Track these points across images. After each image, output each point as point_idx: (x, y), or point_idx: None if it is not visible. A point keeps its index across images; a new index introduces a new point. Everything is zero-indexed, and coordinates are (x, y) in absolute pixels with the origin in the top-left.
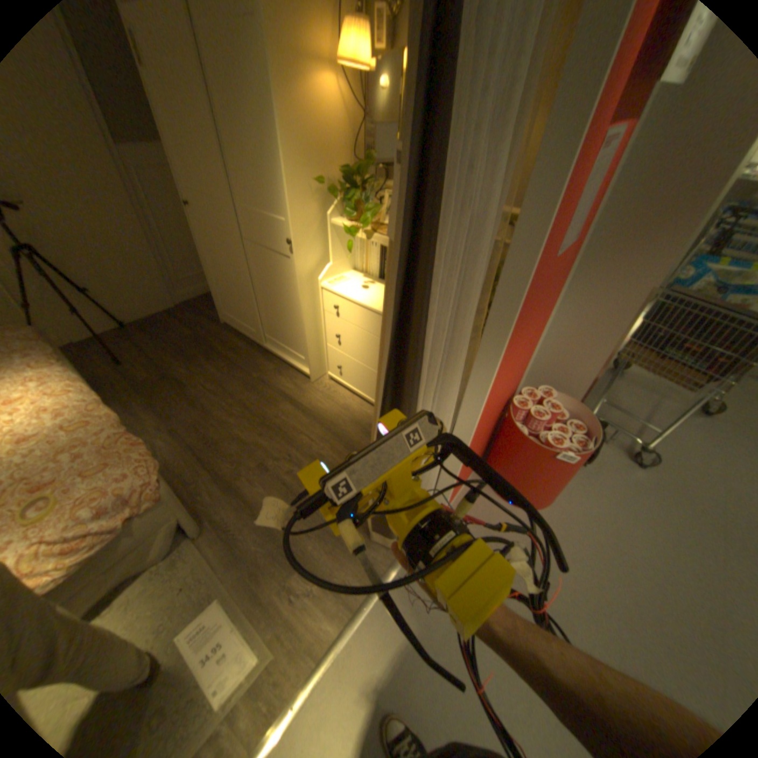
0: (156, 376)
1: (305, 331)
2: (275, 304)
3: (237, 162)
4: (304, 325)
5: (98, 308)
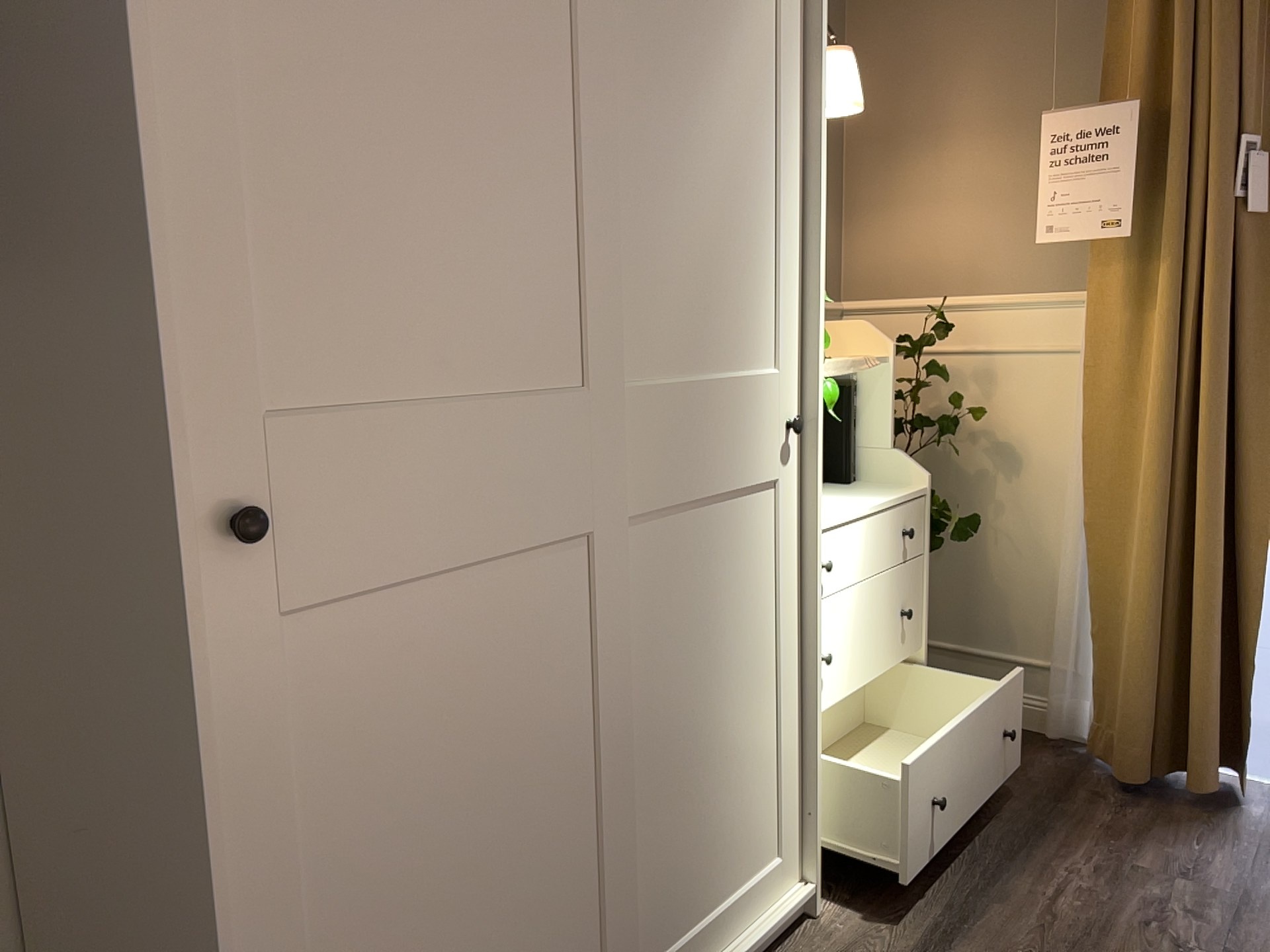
0: None
1: (816, 708)
2: (701, 736)
3: (655, 235)
4: (817, 683)
5: None
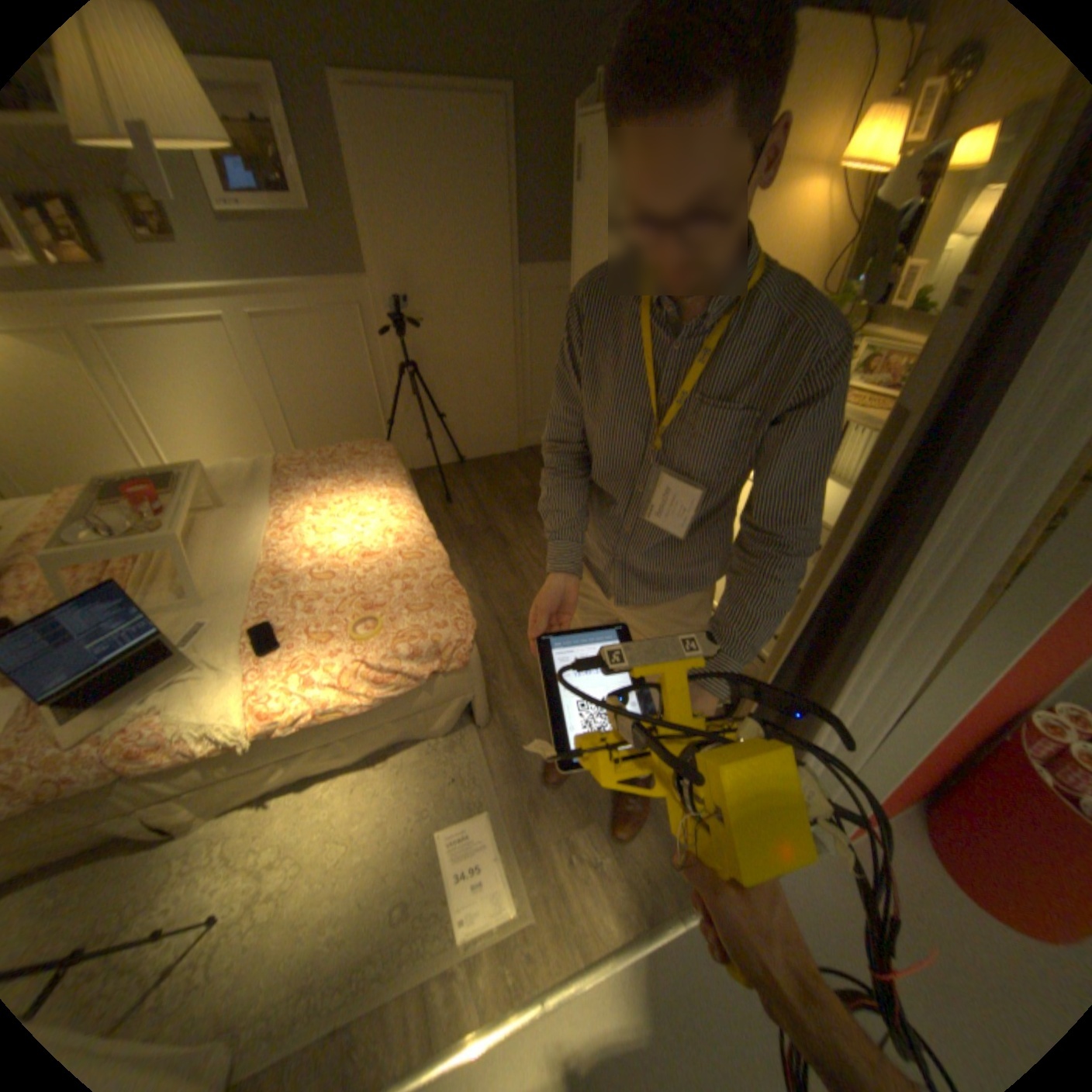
0: (483, 527)
1: None
2: None
3: None
4: None
5: (447, 439)
